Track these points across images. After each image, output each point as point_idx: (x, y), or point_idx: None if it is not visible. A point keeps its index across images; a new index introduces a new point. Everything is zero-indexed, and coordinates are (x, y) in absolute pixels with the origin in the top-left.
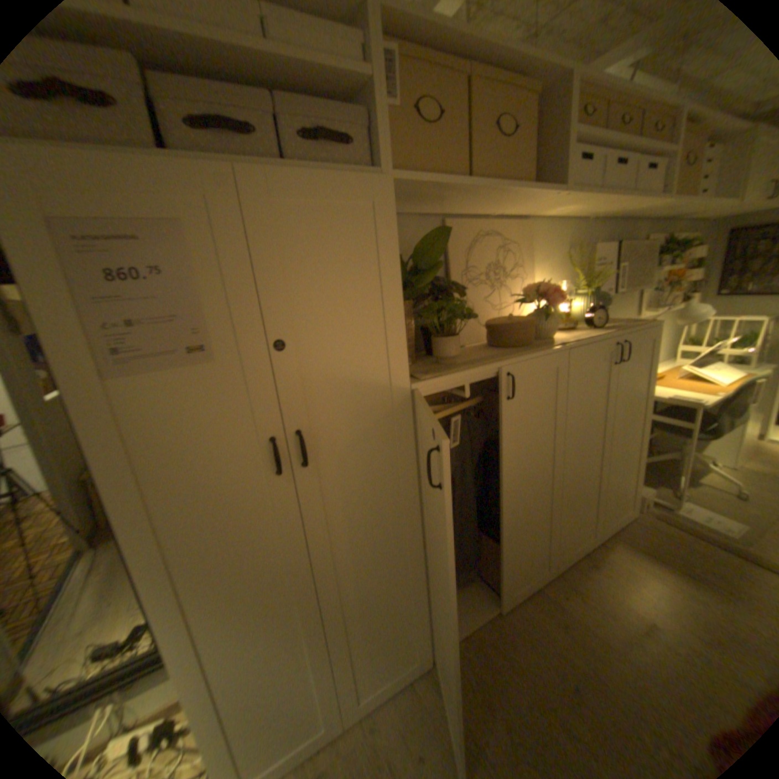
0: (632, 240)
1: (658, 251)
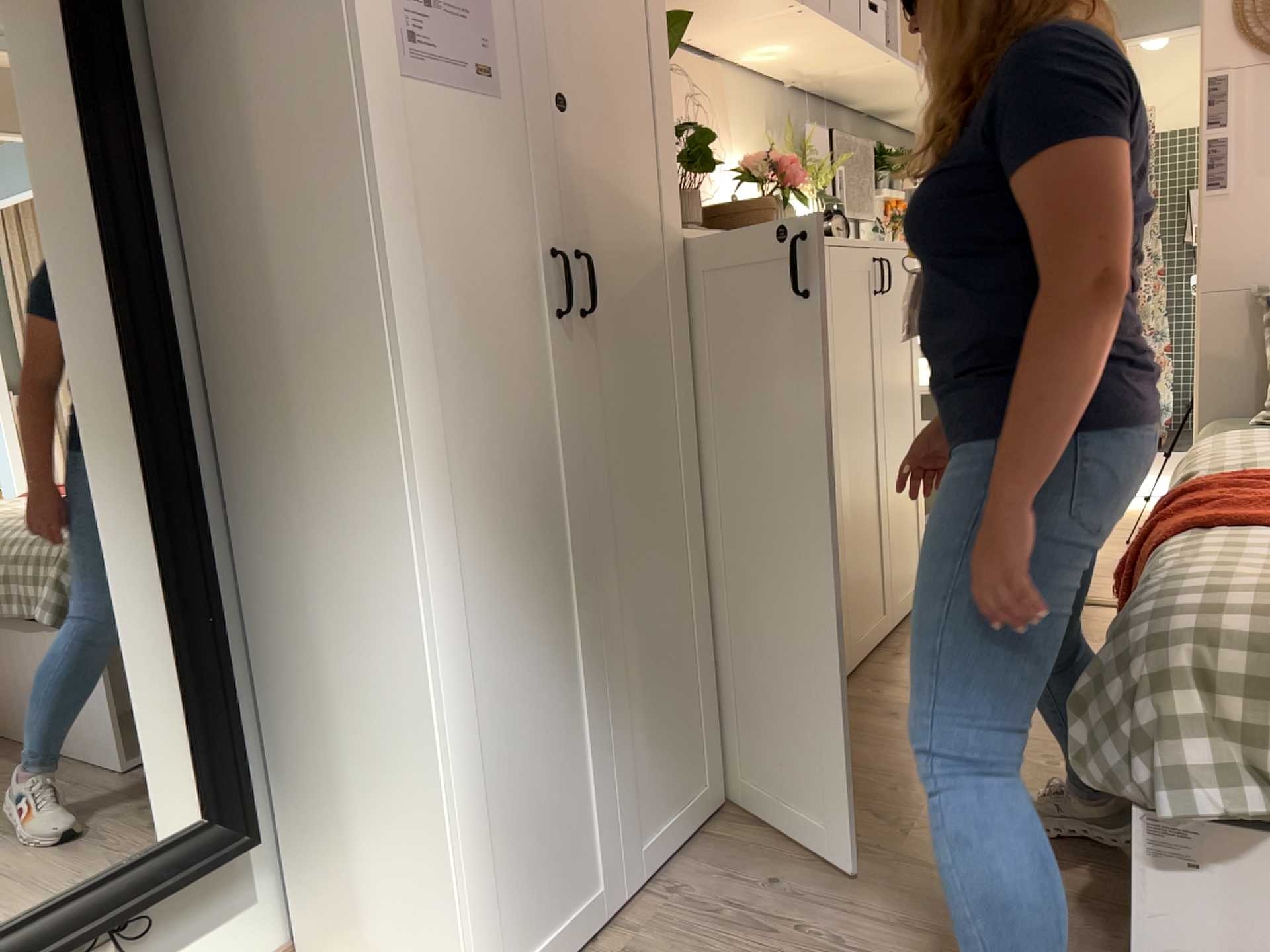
0: (837, 140)
1: (870, 164)
